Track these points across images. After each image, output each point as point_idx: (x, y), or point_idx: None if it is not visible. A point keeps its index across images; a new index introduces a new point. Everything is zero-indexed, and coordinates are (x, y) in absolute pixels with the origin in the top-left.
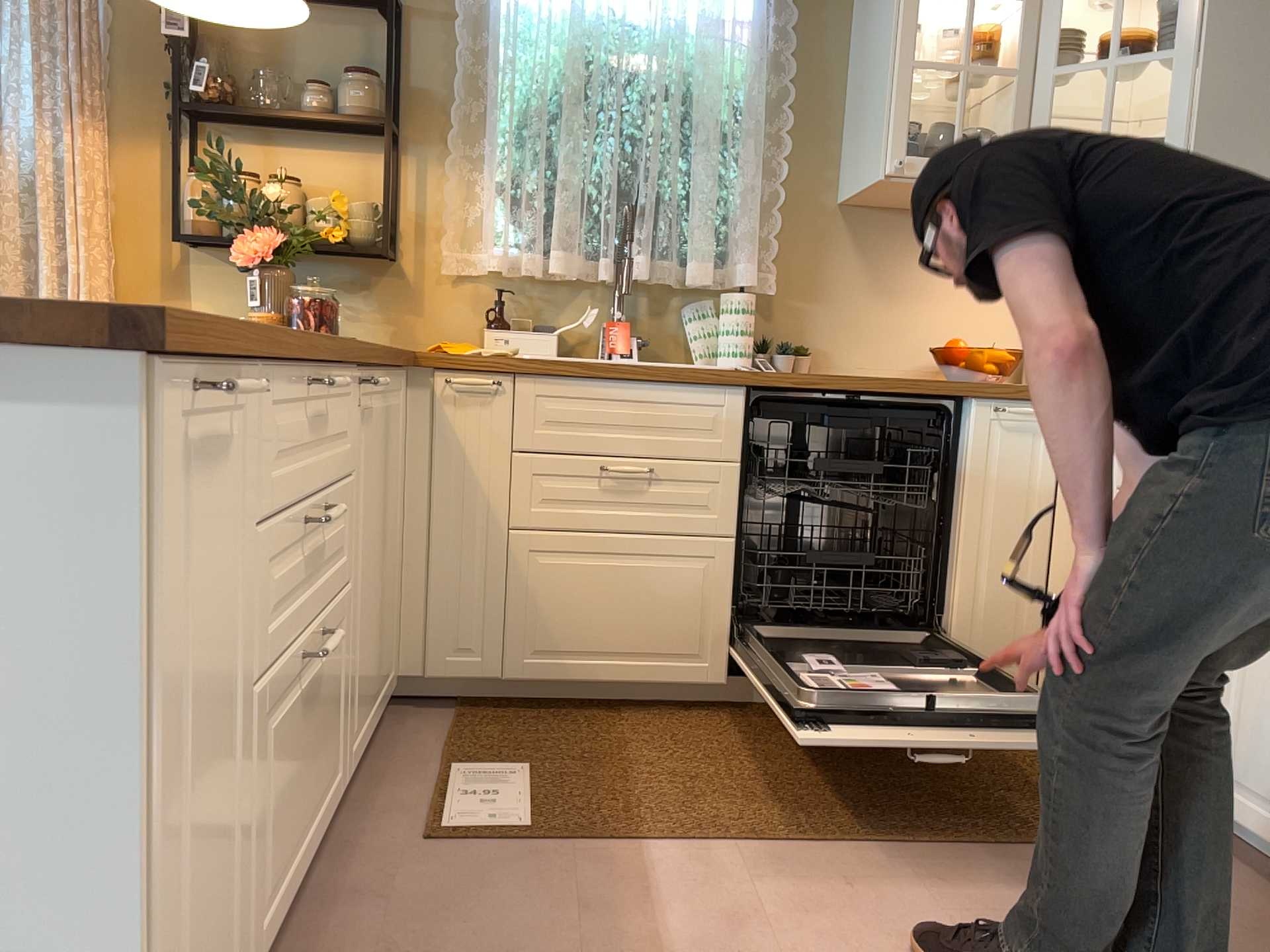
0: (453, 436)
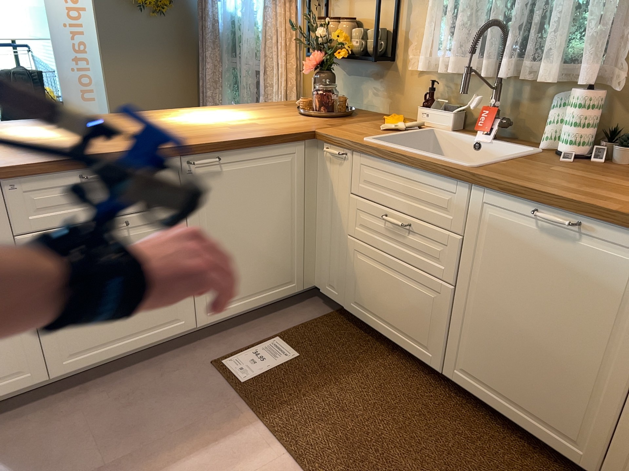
0: (330, 178)
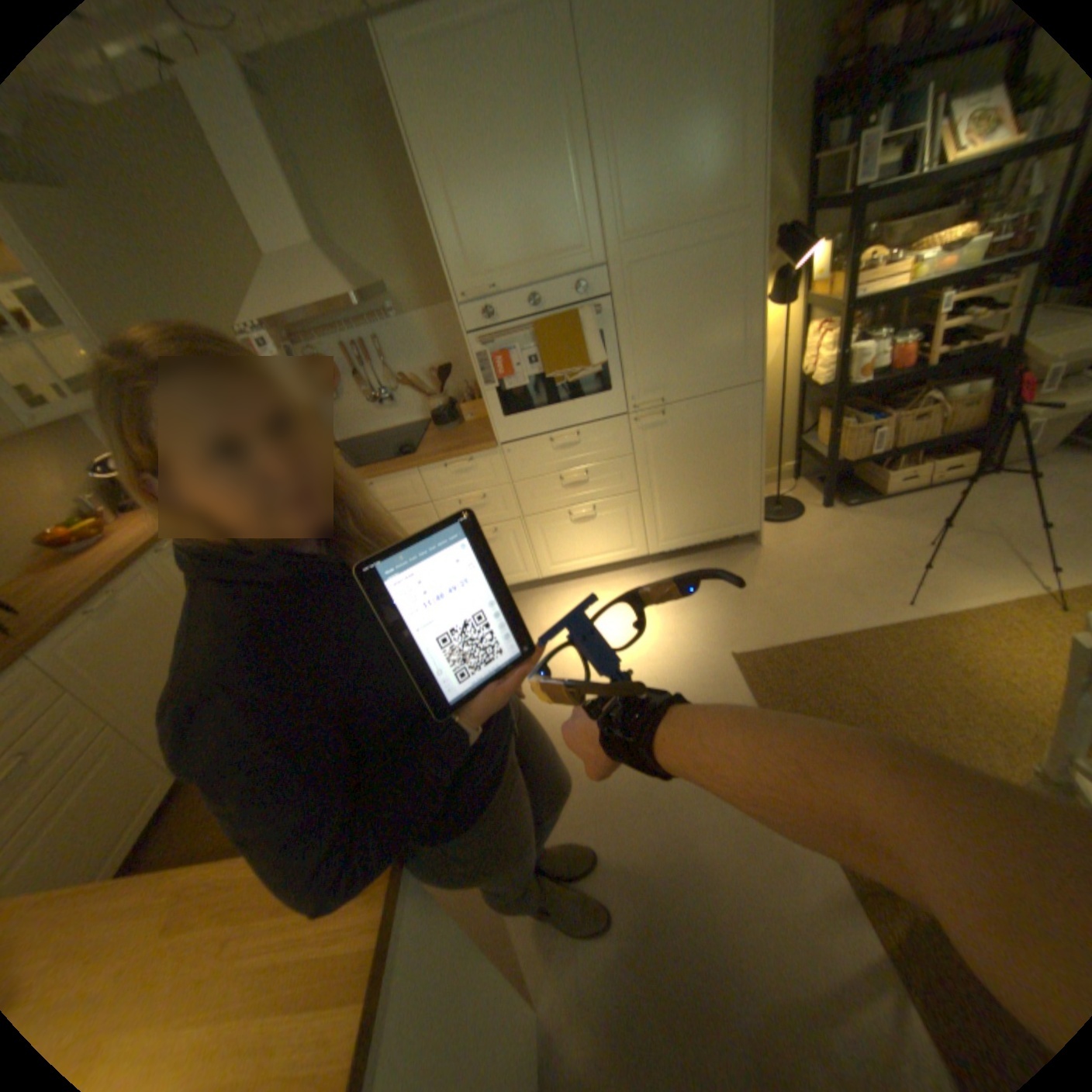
0: None
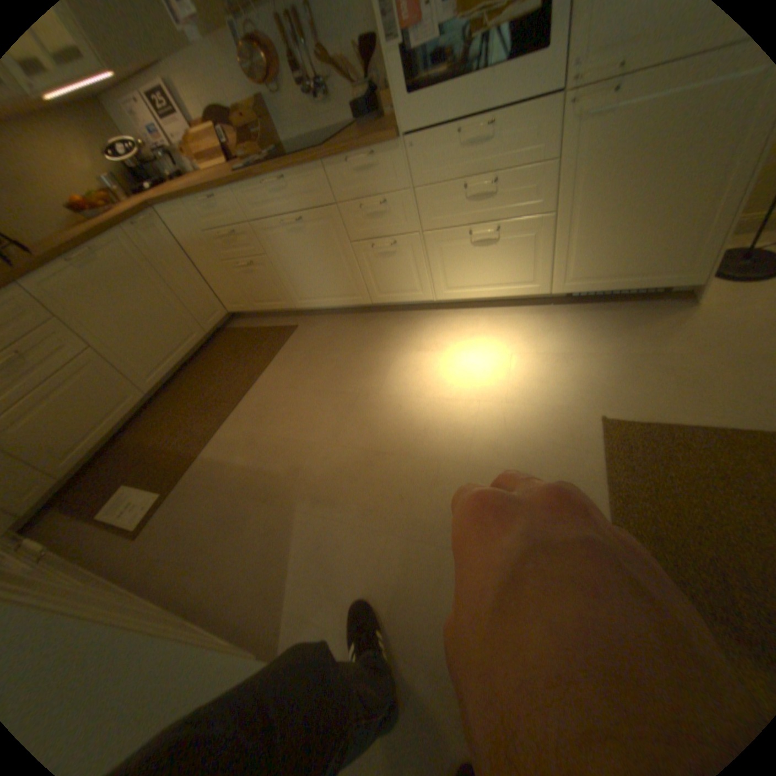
0: None
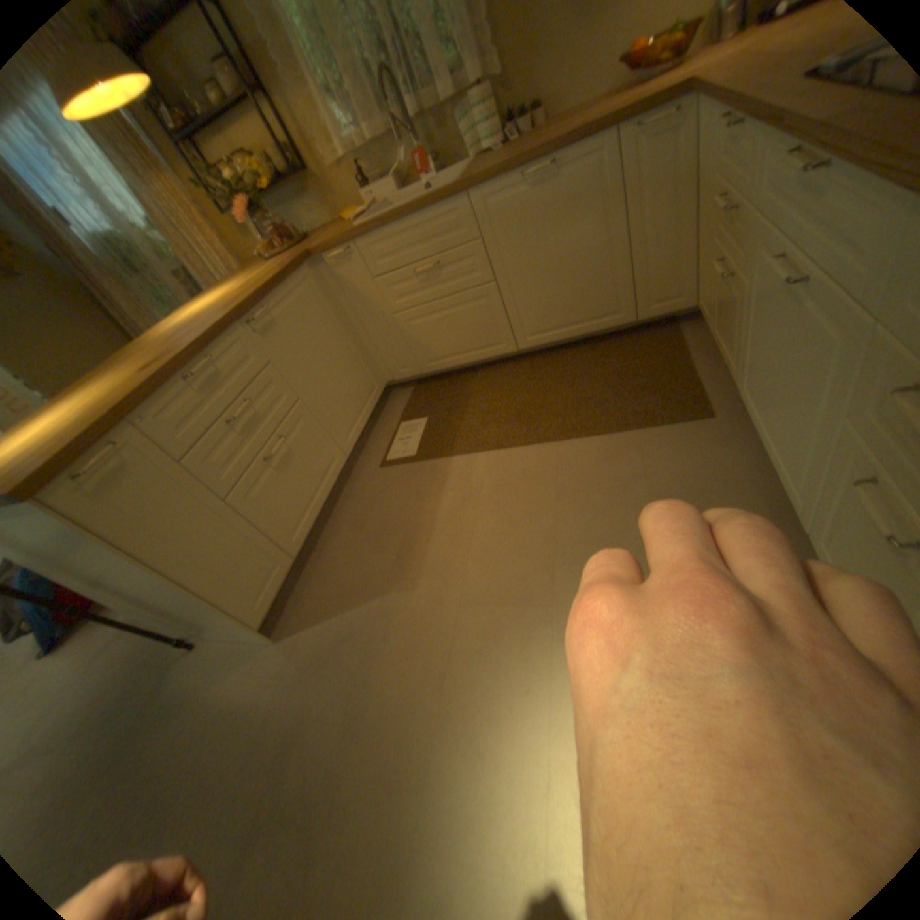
0: (348, 281)
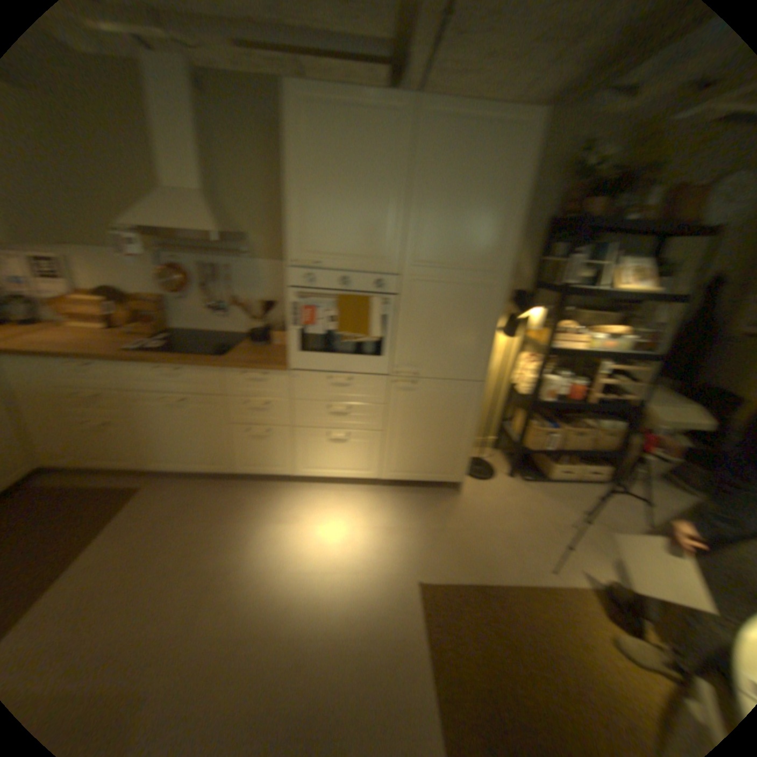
0: None
